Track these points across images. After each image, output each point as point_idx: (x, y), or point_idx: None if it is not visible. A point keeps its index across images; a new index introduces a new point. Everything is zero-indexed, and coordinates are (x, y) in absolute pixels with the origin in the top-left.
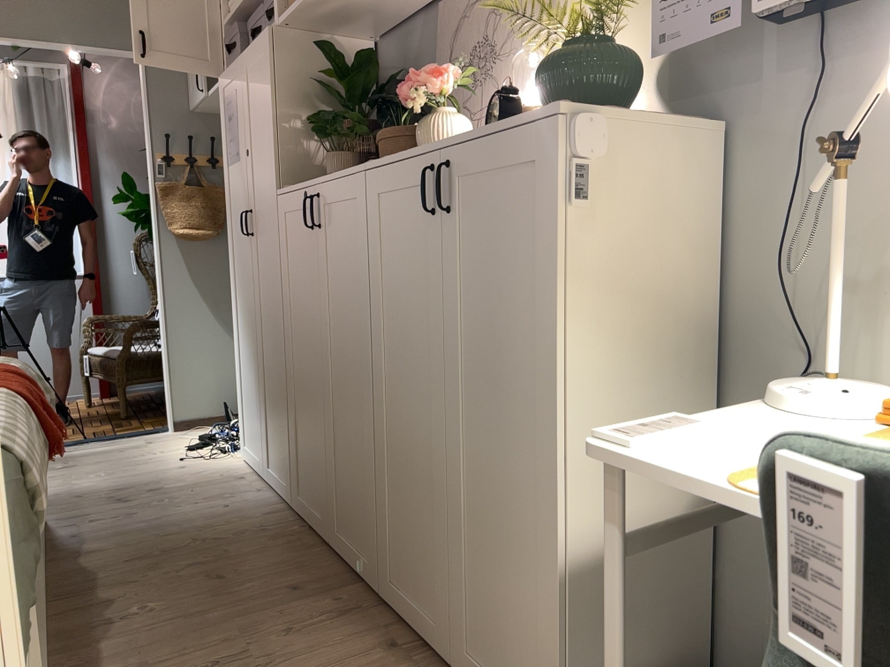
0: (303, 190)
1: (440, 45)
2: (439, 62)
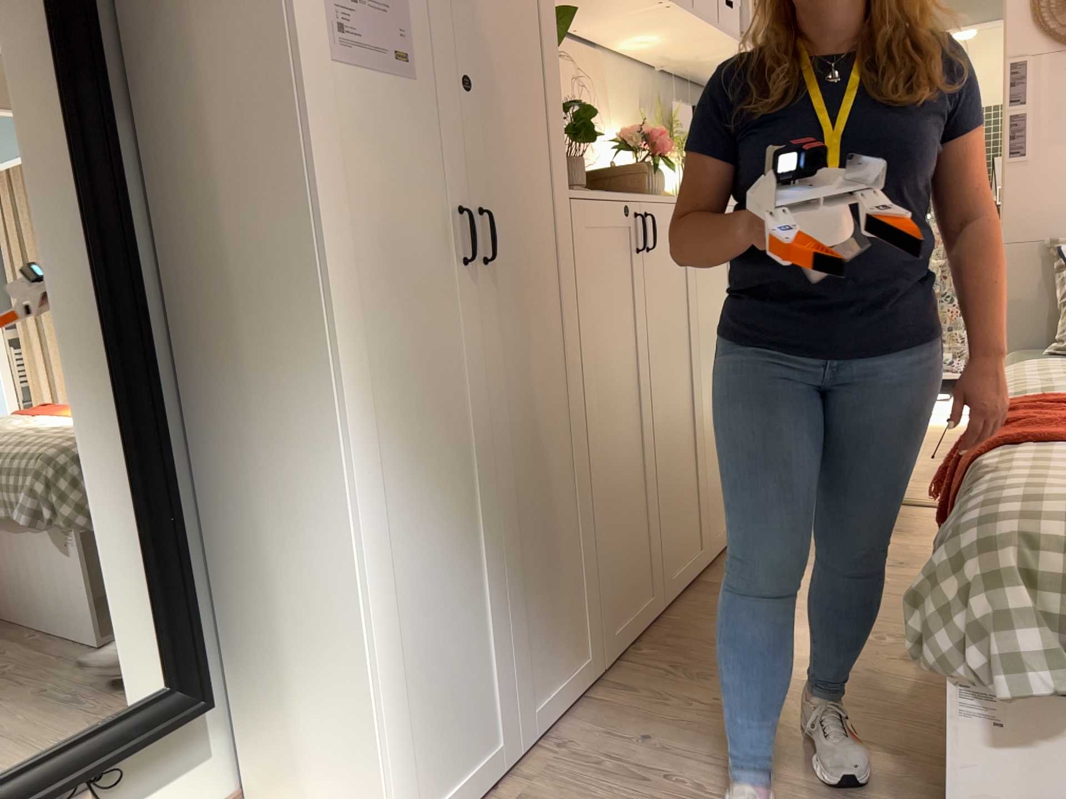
0: (625, 203)
1: None
2: None
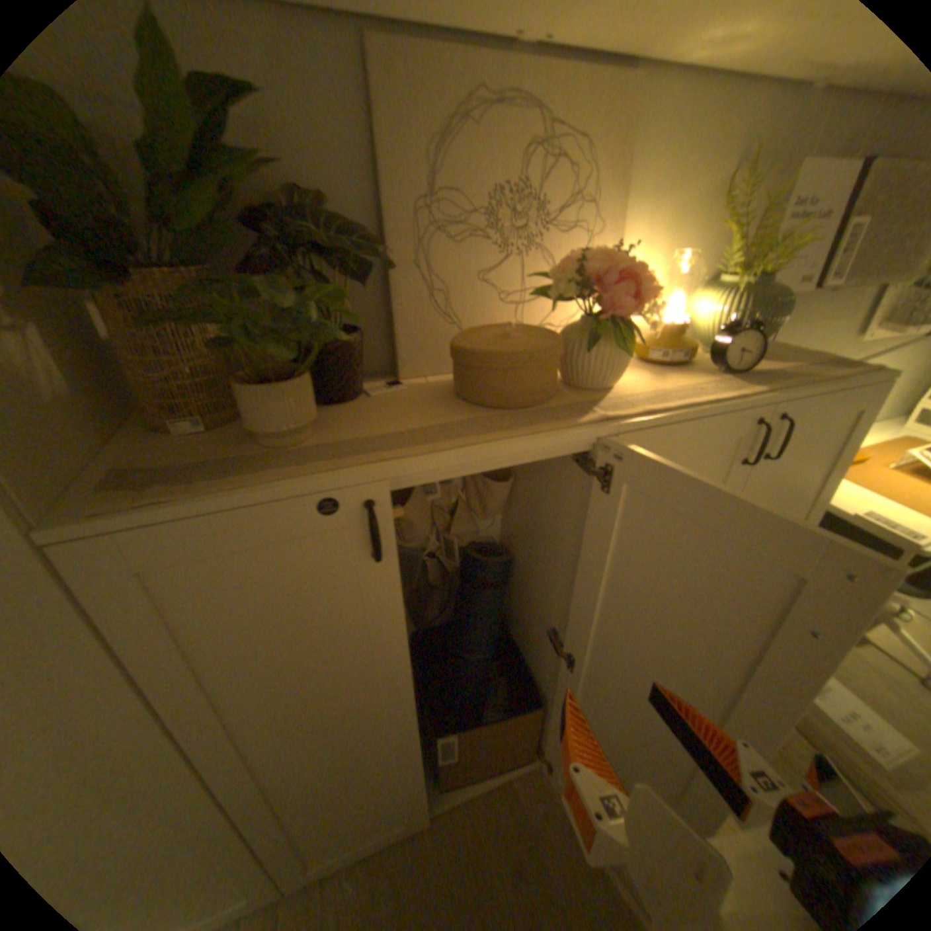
0: (320, 494)
1: (384, 138)
2: (385, 173)
